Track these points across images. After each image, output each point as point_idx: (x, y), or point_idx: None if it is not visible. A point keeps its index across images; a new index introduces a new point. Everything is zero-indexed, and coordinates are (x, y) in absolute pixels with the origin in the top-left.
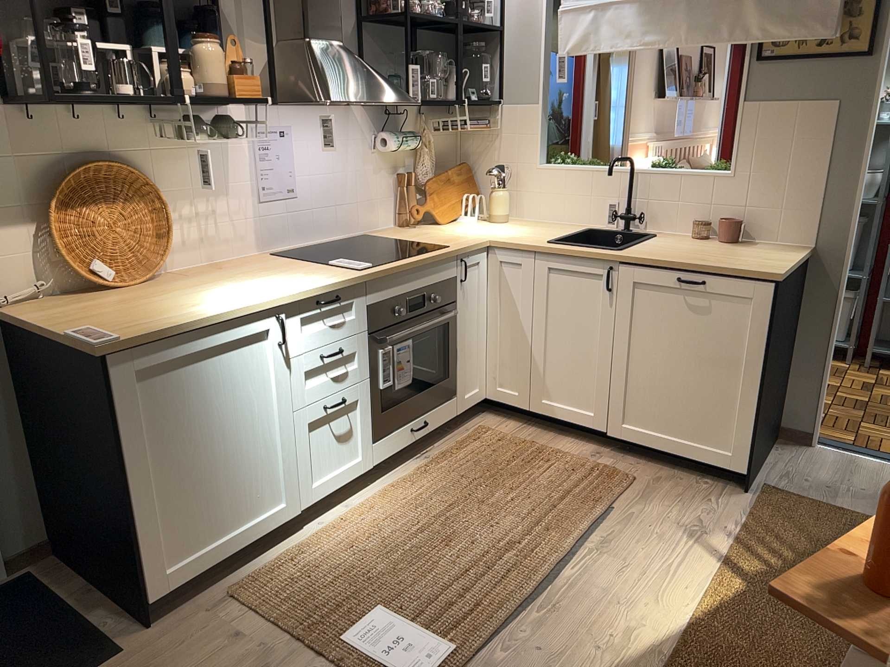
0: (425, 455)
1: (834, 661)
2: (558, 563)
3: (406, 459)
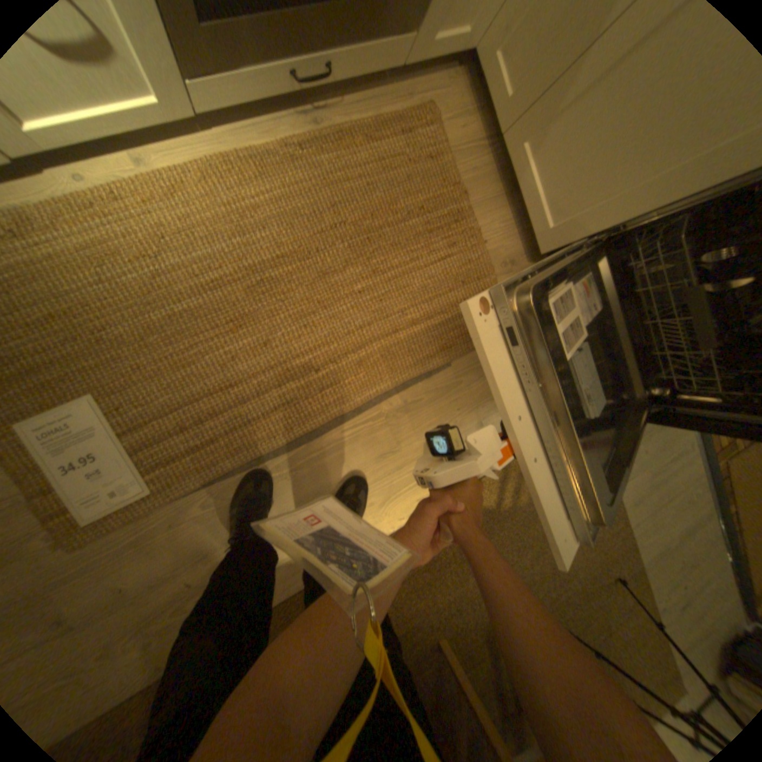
0: (319, 109)
1: (445, 609)
2: (332, 420)
3: (284, 103)
